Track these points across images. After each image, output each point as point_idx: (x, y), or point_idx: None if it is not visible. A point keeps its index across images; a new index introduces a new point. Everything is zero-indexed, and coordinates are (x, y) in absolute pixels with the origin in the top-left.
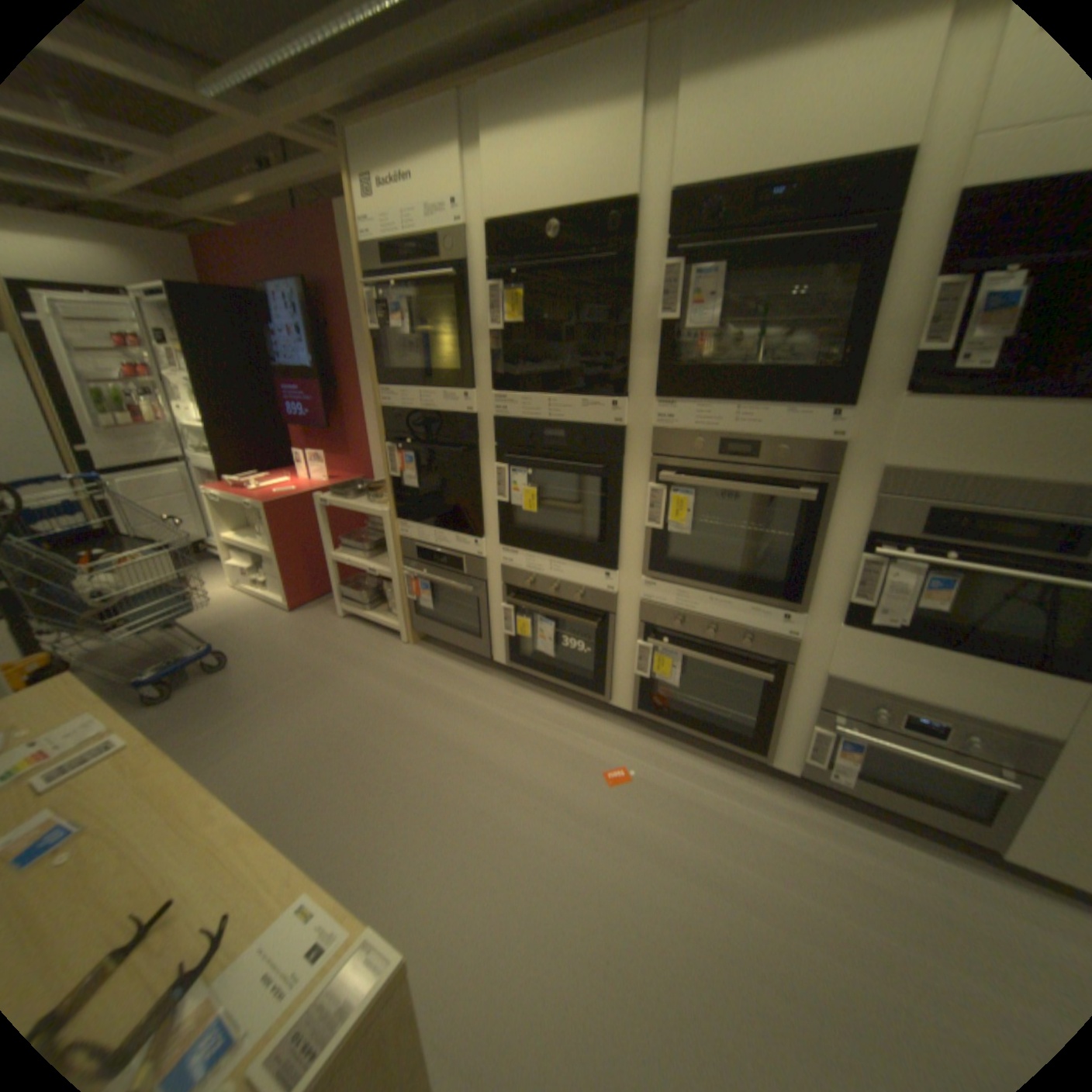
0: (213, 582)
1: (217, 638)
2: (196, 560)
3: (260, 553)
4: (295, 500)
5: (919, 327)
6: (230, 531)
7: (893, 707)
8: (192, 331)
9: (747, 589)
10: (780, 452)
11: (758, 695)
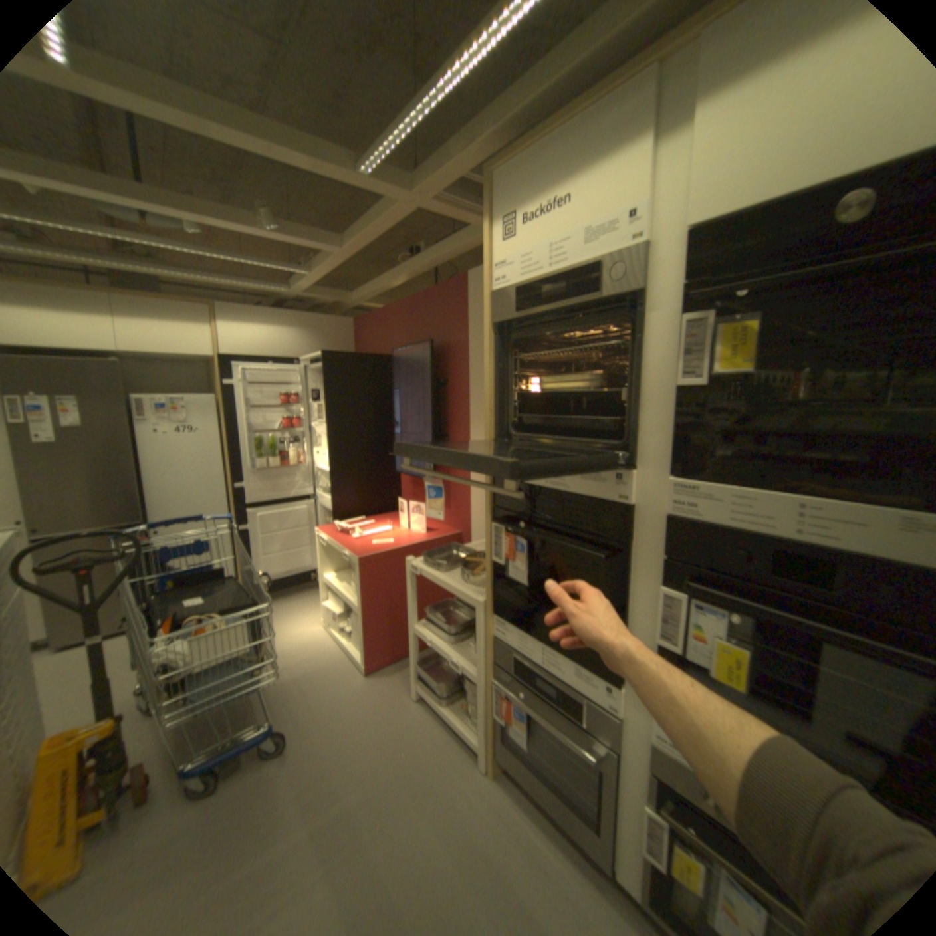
0: (312, 615)
1: (291, 697)
2: (308, 586)
3: (350, 603)
4: (391, 554)
5: None
6: (330, 574)
7: None
8: (336, 389)
9: None
10: None
11: None
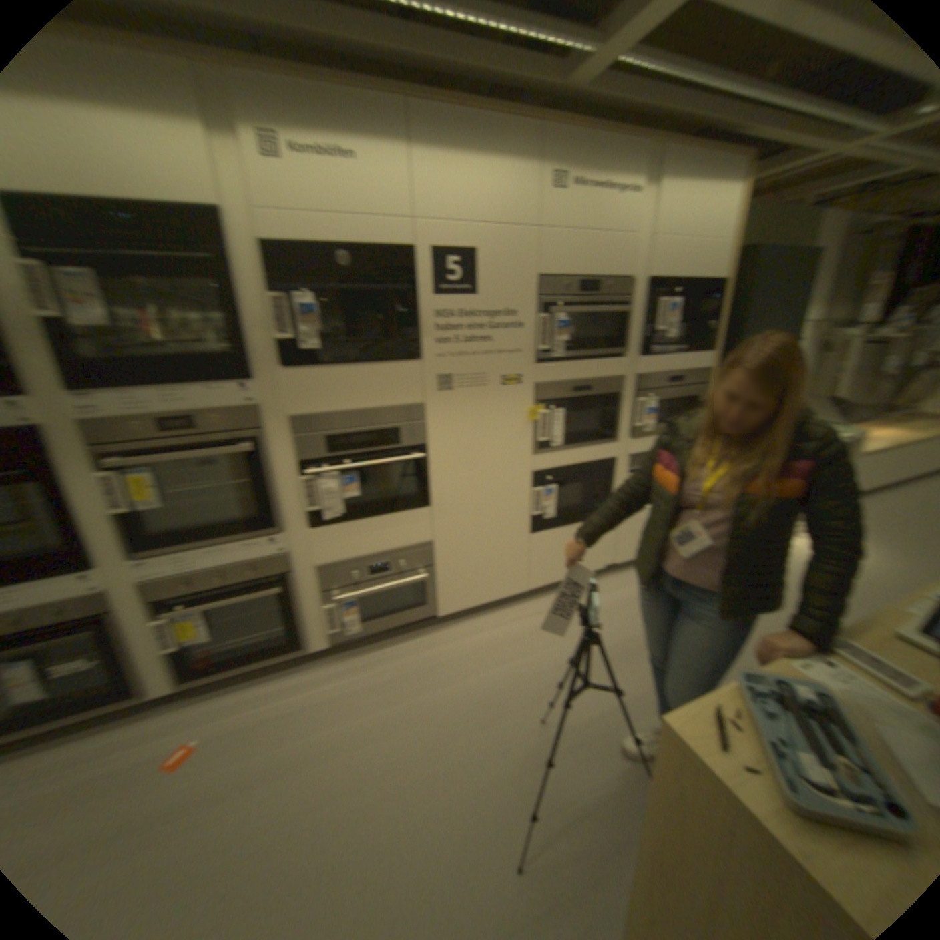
0: None
1: None
2: None
3: None
4: None
5: (265, 325)
6: None
7: (353, 567)
8: None
9: (226, 533)
10: (206, 420)
11: (271, 609)
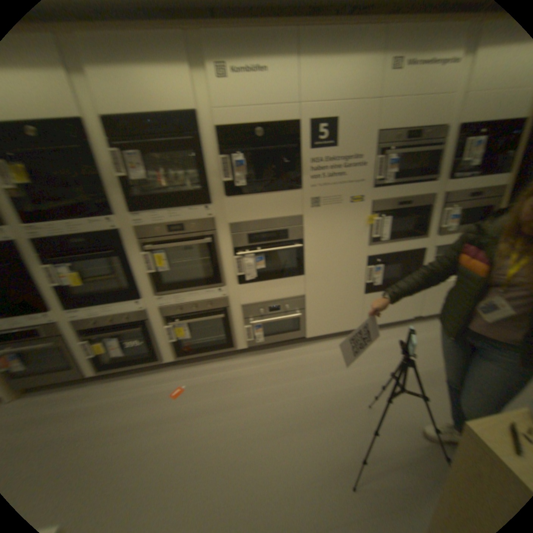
0: None
1: None
2: None
3: None
4: None
5: (218, 174)
6: None
7: (261, 307)
8: None
9: (199, 285)
10: (190, 226)
11: (220, 325)
